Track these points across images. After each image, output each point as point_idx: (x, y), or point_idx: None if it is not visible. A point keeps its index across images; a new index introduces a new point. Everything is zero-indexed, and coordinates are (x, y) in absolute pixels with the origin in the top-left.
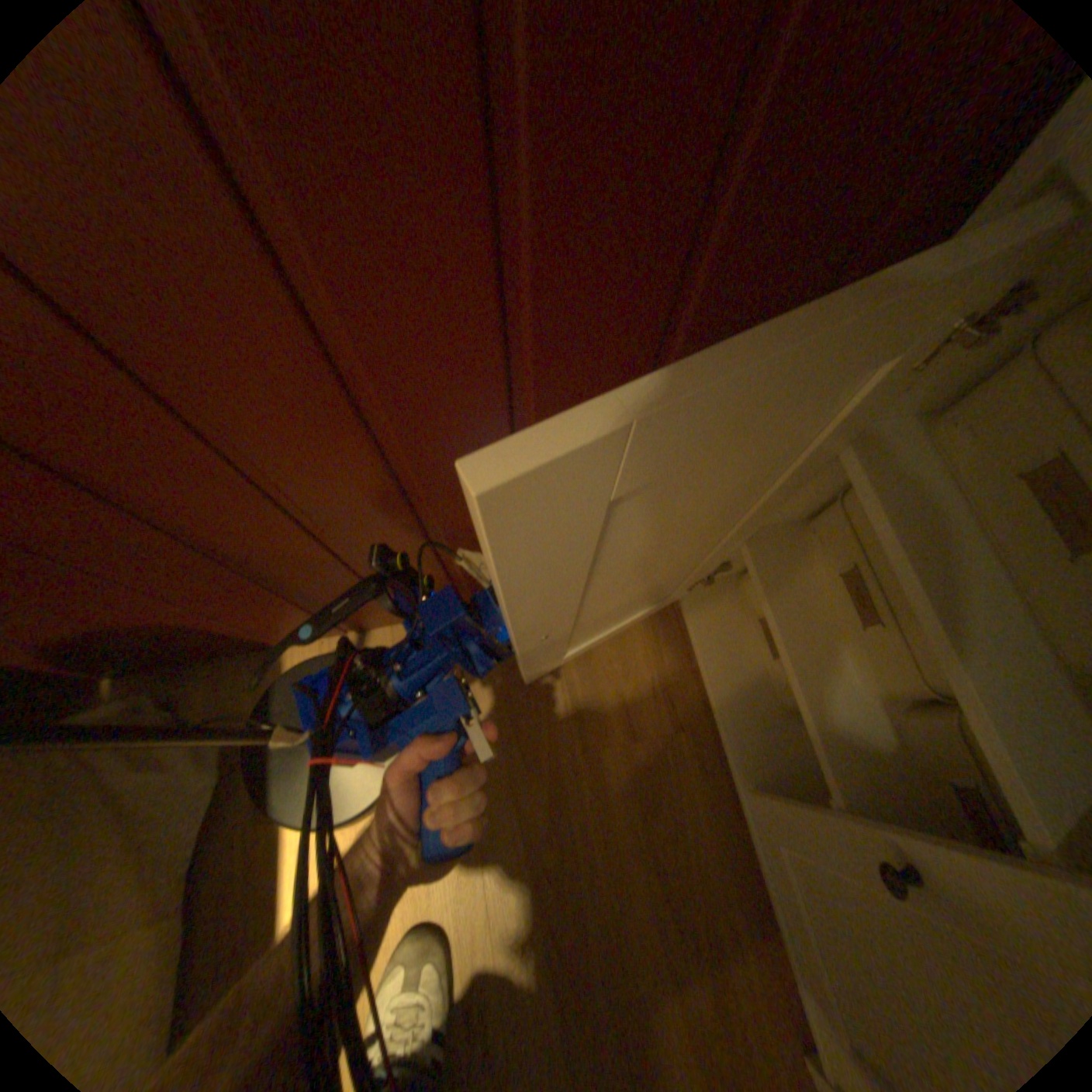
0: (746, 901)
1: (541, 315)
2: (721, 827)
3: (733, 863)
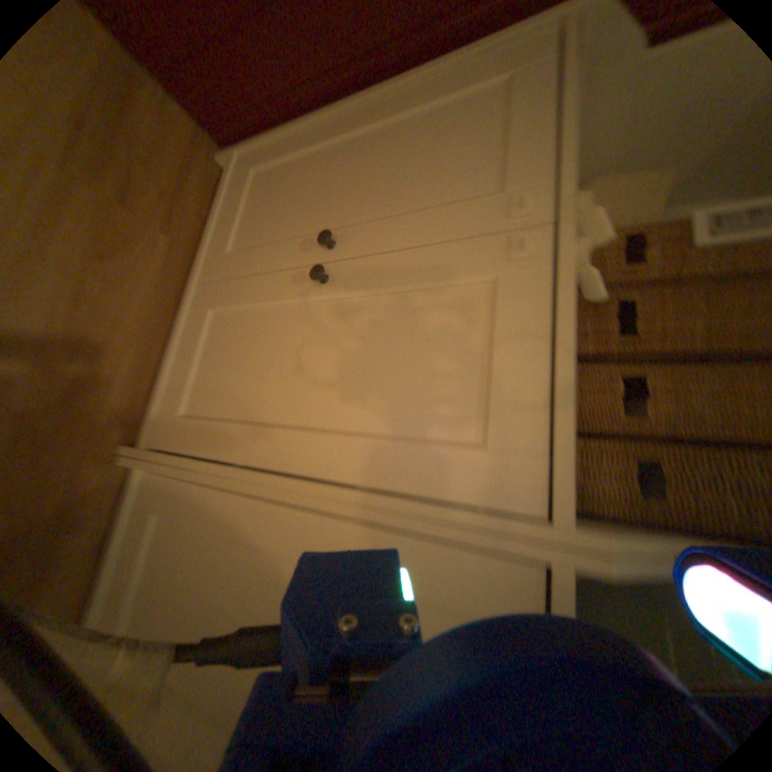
0: (142, 356)
1: None
2: (155, 309)
3: (148, 332)
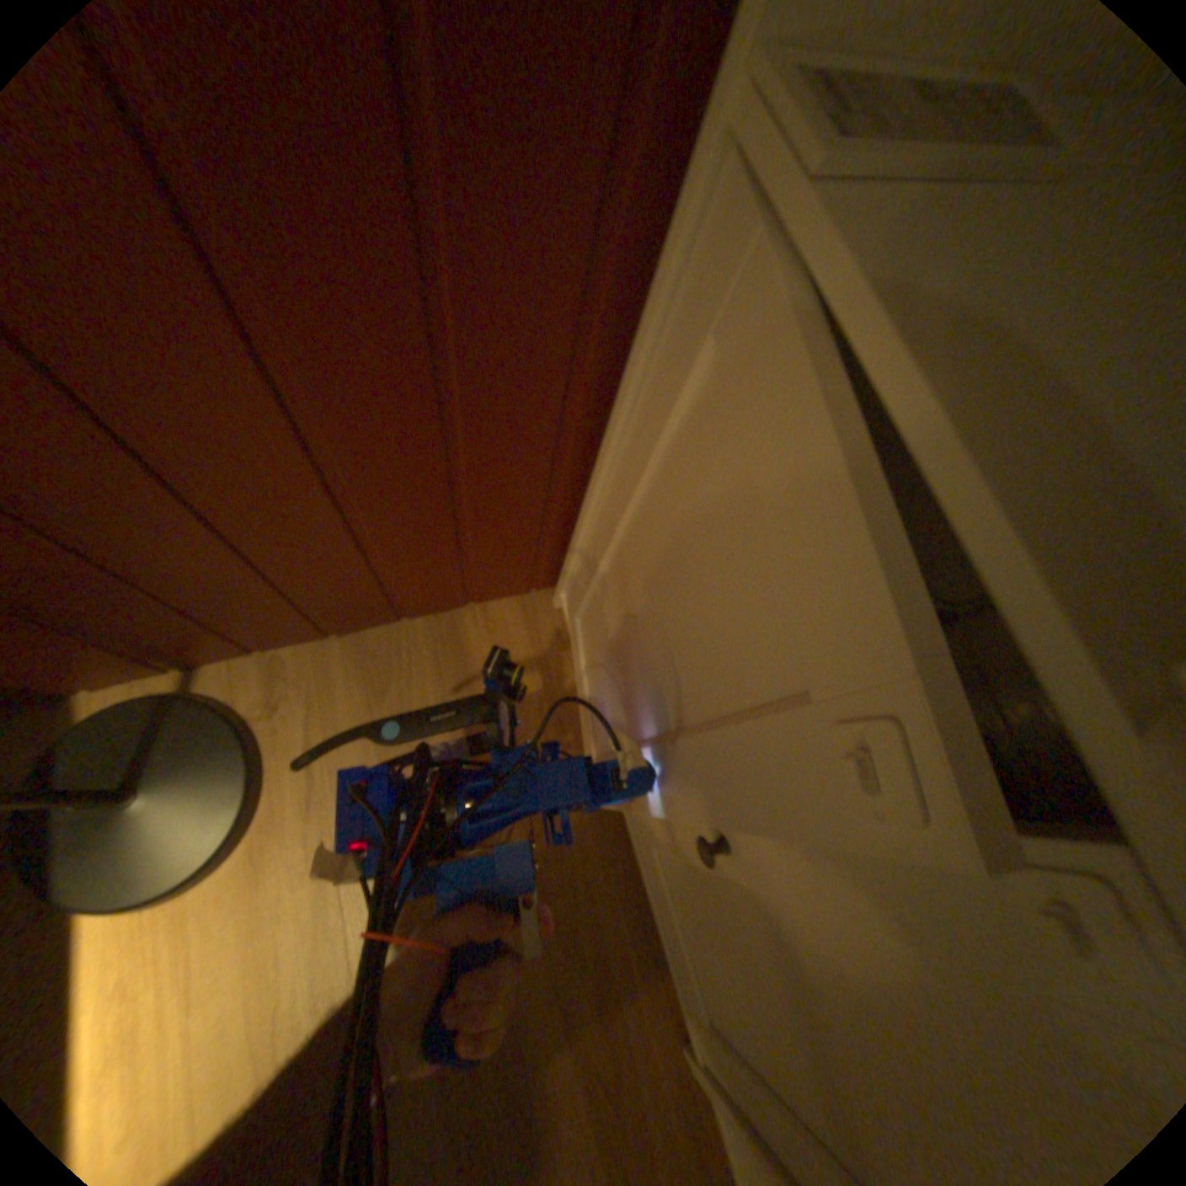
0: (629, 910)
1: (237, 243)
2: (606, 840)
3: (618, 874)
